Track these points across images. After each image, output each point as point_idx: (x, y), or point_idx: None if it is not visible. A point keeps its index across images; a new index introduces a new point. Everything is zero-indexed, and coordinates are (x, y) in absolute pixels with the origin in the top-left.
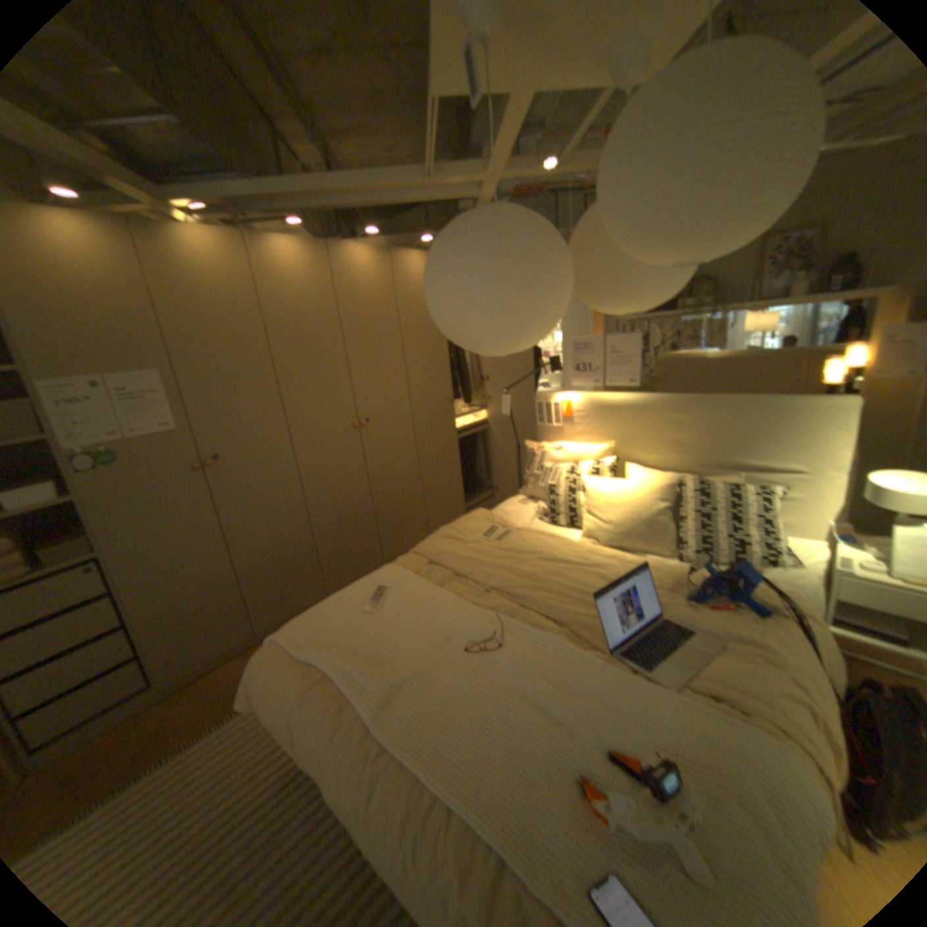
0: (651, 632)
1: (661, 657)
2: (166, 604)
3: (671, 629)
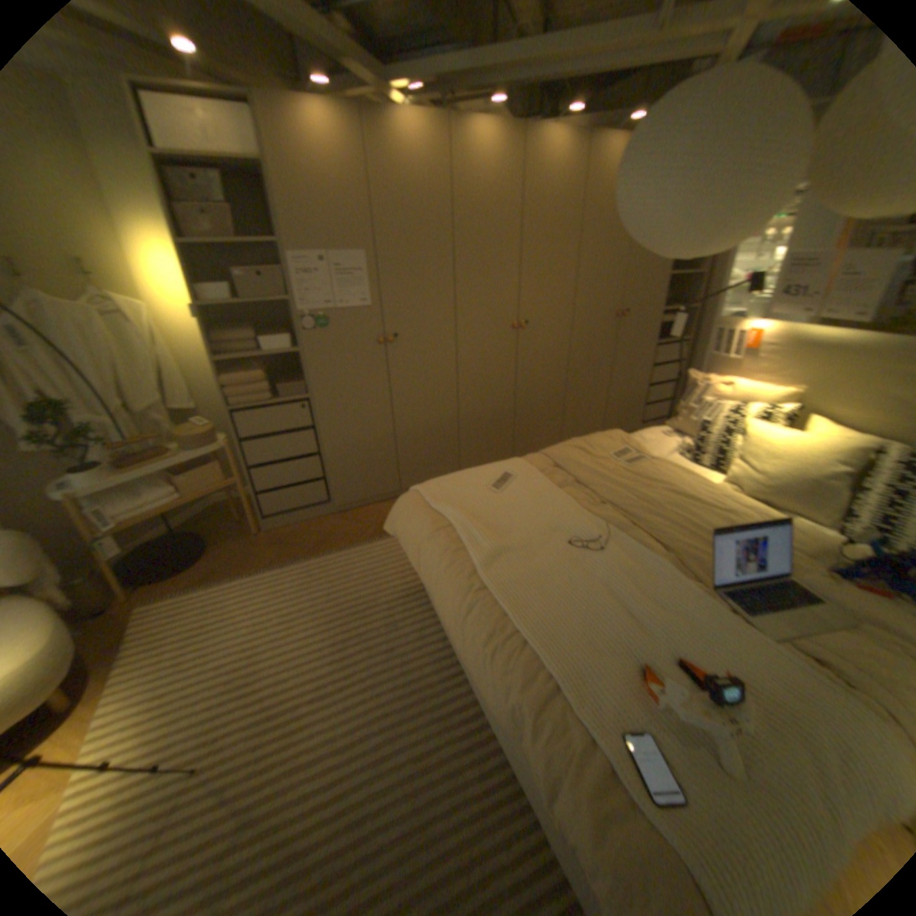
0: (769, 584)
1: (771, 608)
2: (344, 445)
3: (795, 588)
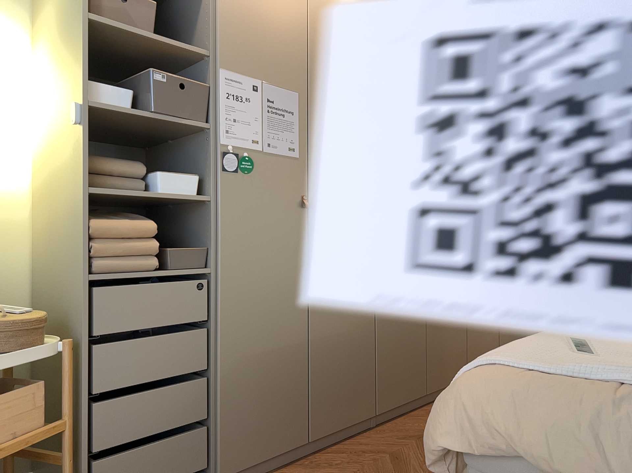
0: None
1: None
2: (242, 358)
3: None
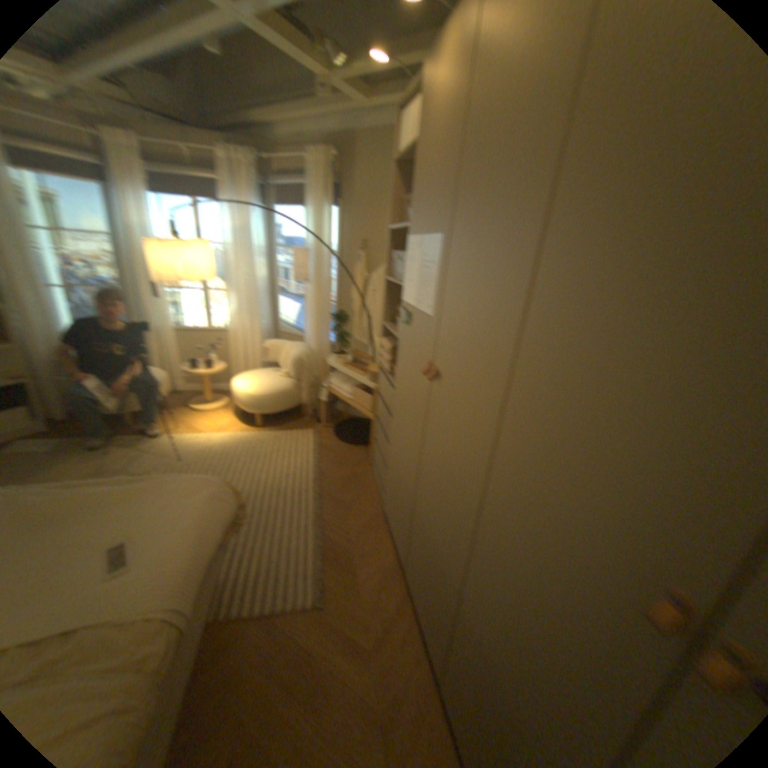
0: None
1: None
2: (393, 460)
3: None
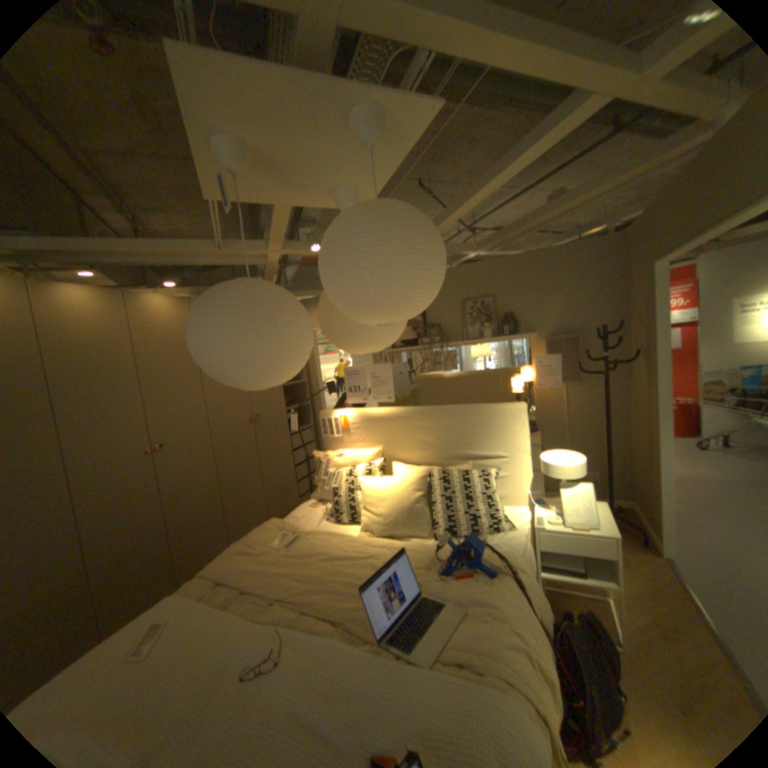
0: (410, 613)
1: (418, 635)
2: None
3: (425, 606)
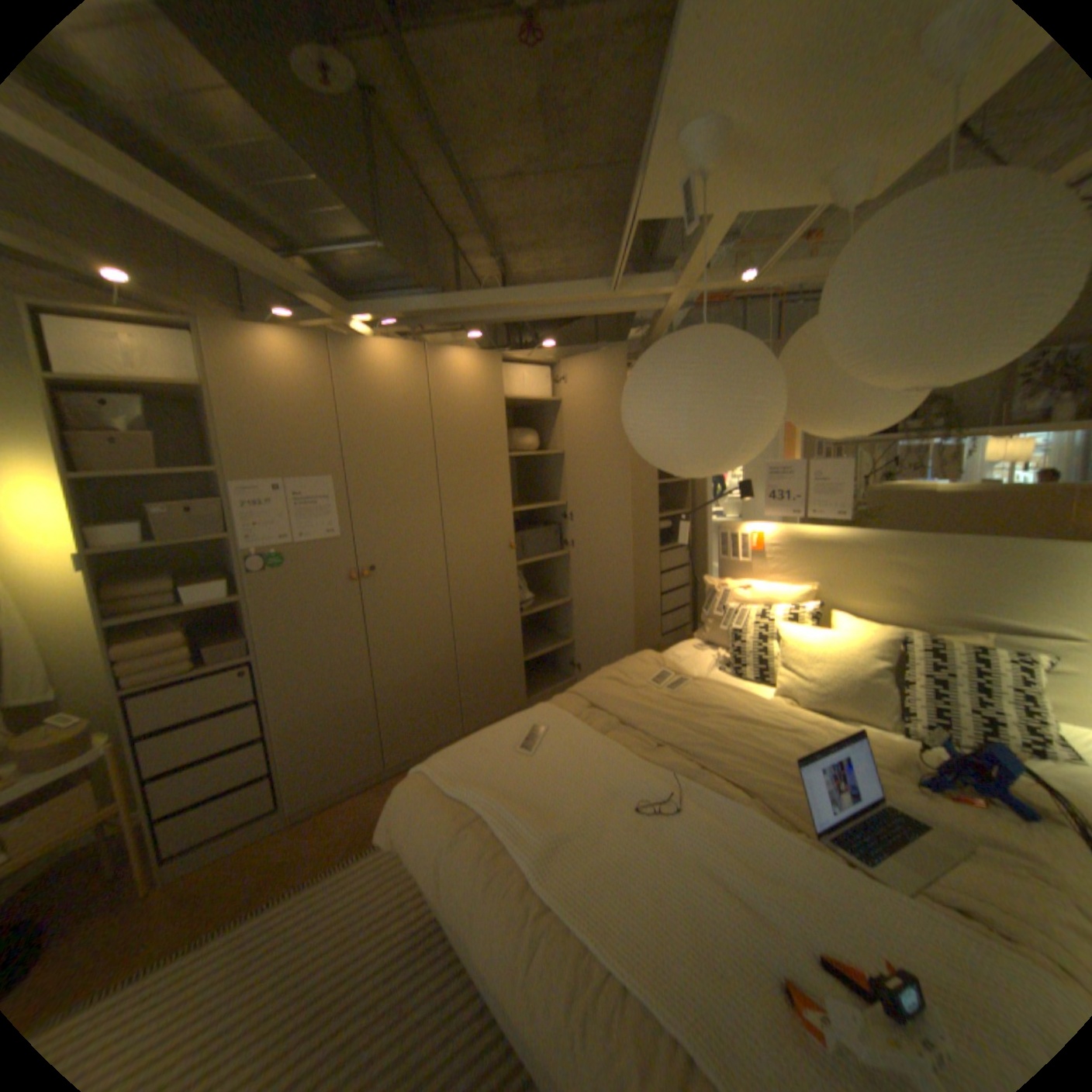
0: (871, 818)
1: (885, 850)
2: (304, 720)
3: (898, 817)
